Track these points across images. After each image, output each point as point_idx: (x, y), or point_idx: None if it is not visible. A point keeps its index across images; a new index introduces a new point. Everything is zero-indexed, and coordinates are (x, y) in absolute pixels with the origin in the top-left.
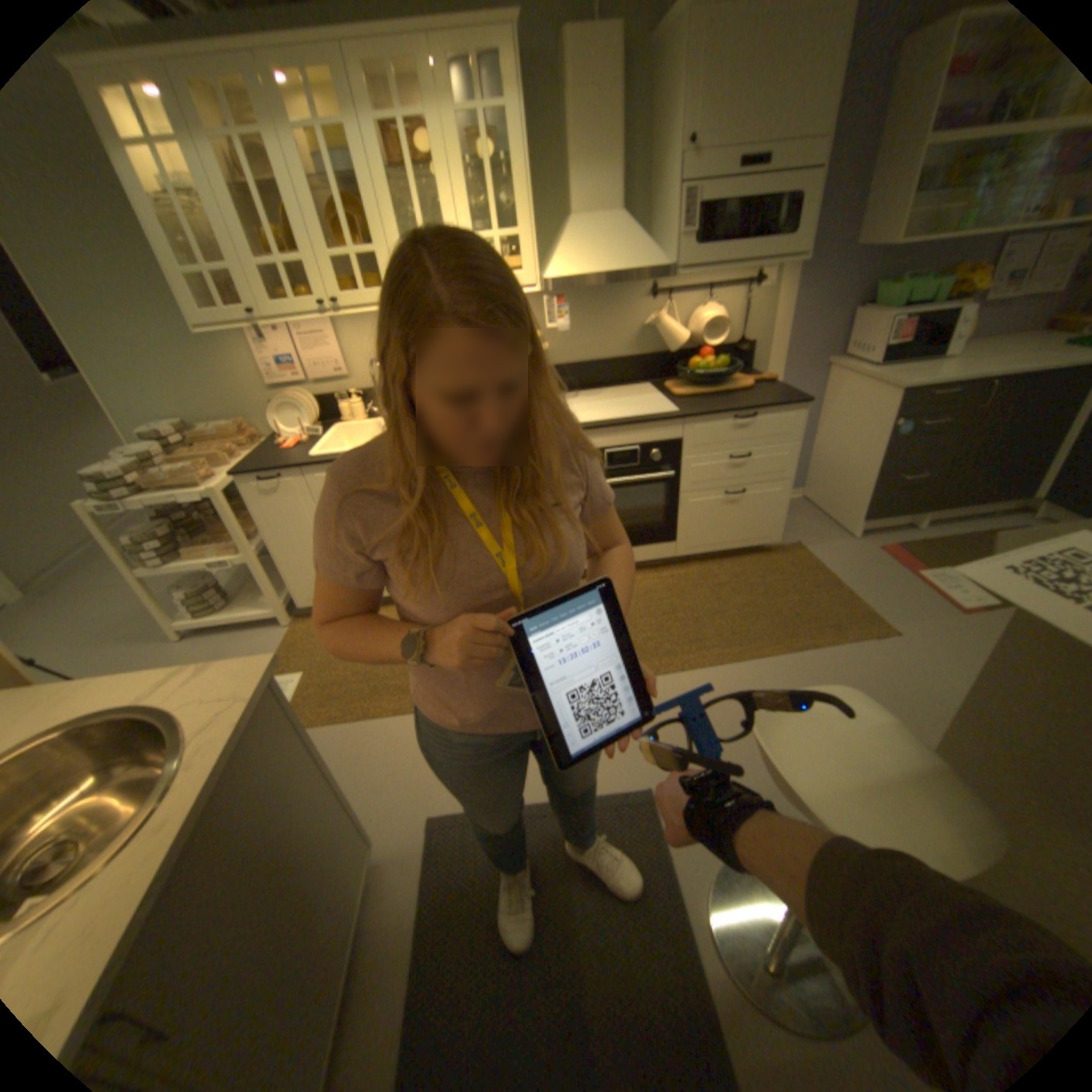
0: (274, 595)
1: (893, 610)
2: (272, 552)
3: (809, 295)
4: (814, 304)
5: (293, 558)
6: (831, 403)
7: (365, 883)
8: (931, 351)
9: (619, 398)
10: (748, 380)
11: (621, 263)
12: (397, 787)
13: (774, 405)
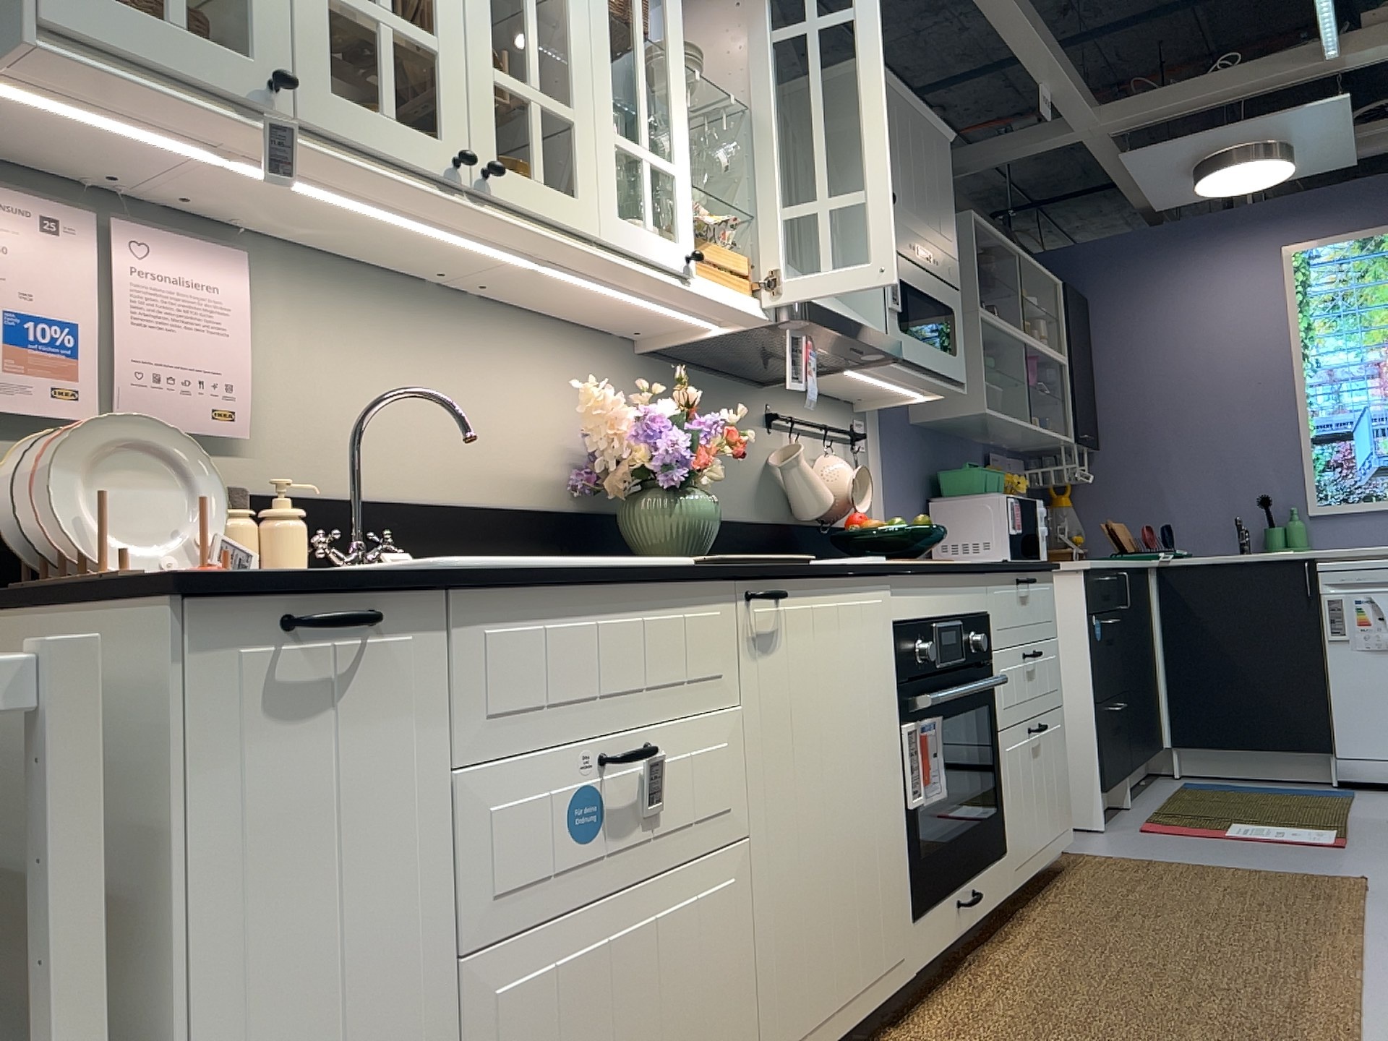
0: None
1: (1299, 865)
2: None
3: (894, 474)
4: (899, 488)
5: None
6: None
7: None
8: (1034, 551)
9: None
10: None
11: (854, 317)
12: None
13: (1042, 564)
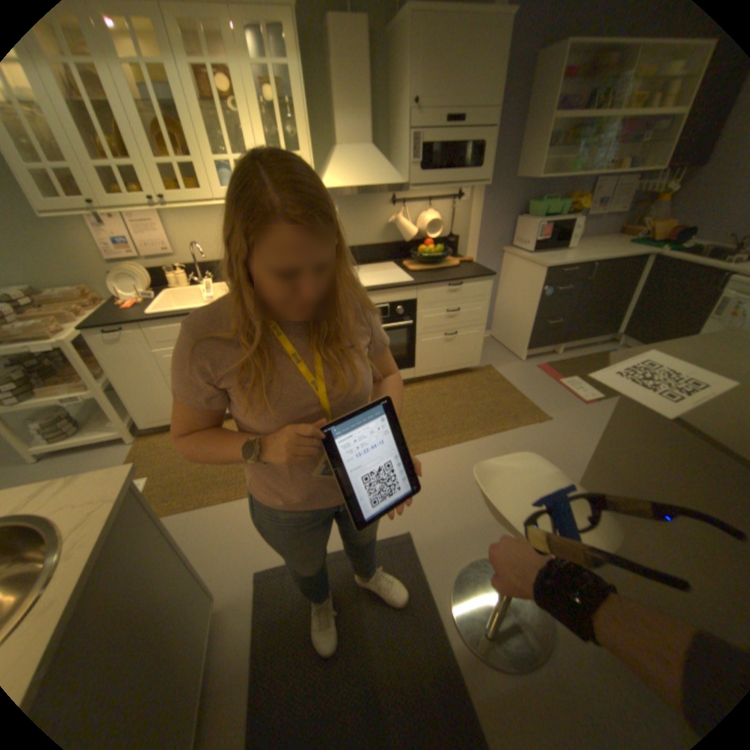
0: (119, 421)
1: (546, 404)
2: (117, 388)
3: (490, 207)
4: (493, 213)
5: (134, 391)
6: (505, 276)
7: (210, 626)
8: (561, 245)
9: (373, 271)
10: (455, 261)
11: (372, 180)
12: (229, 553)
13: (473, 277)
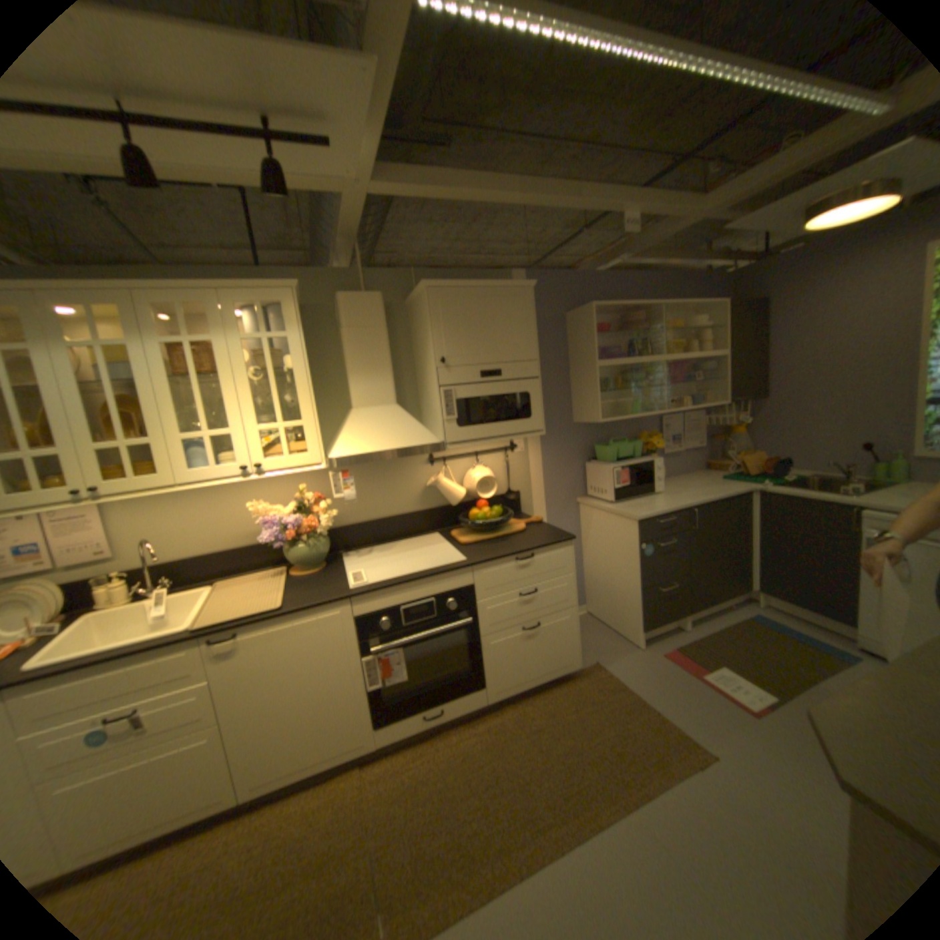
0: None
1: (699, 729)
2: None
3: (550, 456)
4: (555, 462)
5: None
6: (587, 533)
7: None
8: (645, 491)
9: (411, 549)
10: (520, 523)
11: (398, 443)
12: None
13: (546, 545)
